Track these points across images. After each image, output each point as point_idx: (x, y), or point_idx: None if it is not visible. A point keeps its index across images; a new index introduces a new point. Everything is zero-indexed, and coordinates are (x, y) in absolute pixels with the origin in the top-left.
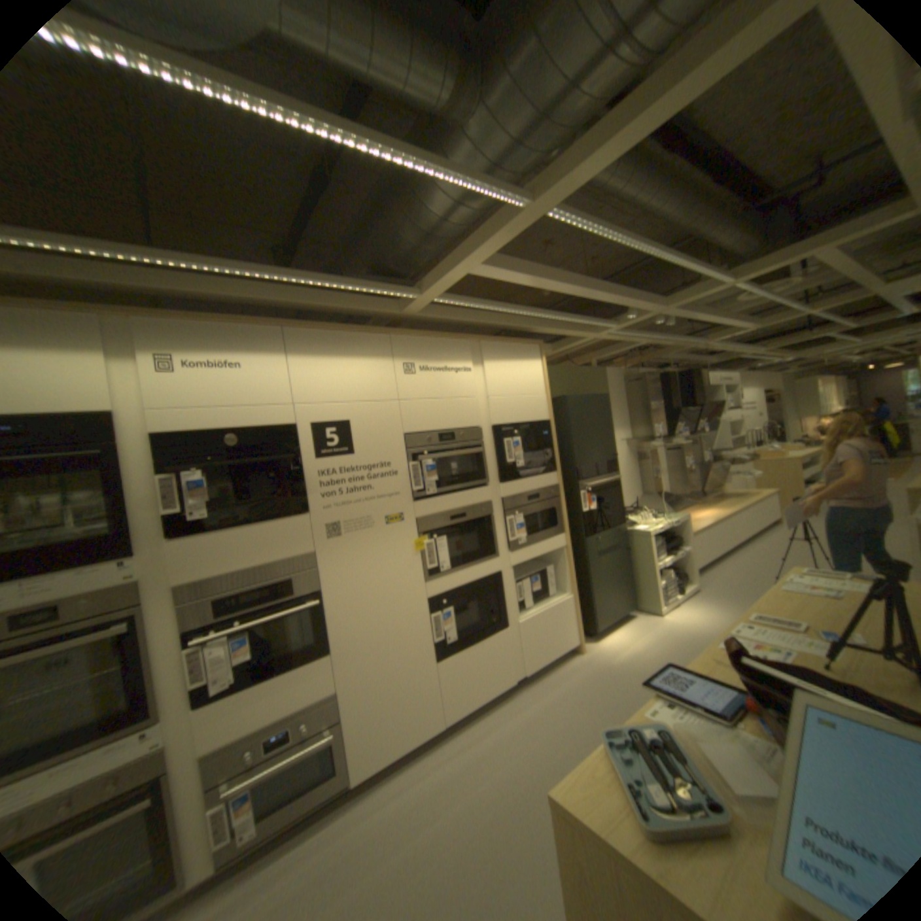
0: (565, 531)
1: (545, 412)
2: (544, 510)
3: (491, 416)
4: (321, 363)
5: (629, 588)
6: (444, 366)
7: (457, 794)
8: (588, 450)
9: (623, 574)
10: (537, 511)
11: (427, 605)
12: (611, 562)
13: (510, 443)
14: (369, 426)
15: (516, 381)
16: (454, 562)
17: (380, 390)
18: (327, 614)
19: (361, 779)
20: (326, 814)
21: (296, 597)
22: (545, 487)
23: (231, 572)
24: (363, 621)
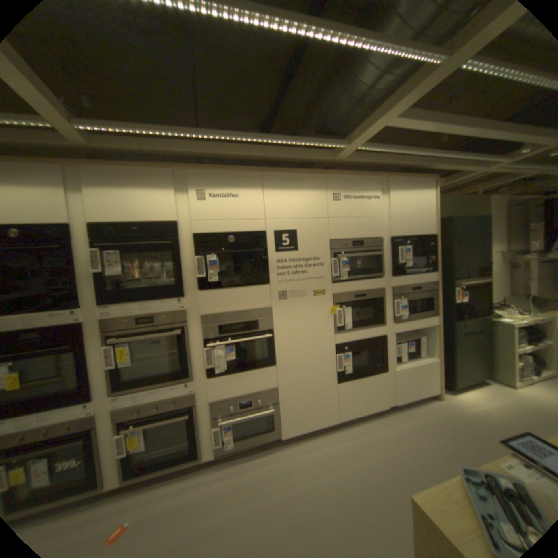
0: (440, 315)
1: (434, 228)
2: (424, 298)
3: (391, 230)
4: (282, 194)
5: (489, 363)
6: (361, 194)
7: (344, 463)
8: (467, 258)
9: (485, 352)
10: (419, 298)
11: (335, 348)
12: (475, 342)
13: (403, 249)
14: (308, 233)
15: (414, 205)
16: (355, 324)
17: (316, 211)
18: (276, 343)
19: (288, 437)
20: (268, 449)
21: (260, 330)
22: (428, 282)
23: (228, 311)
24: (296, 350)
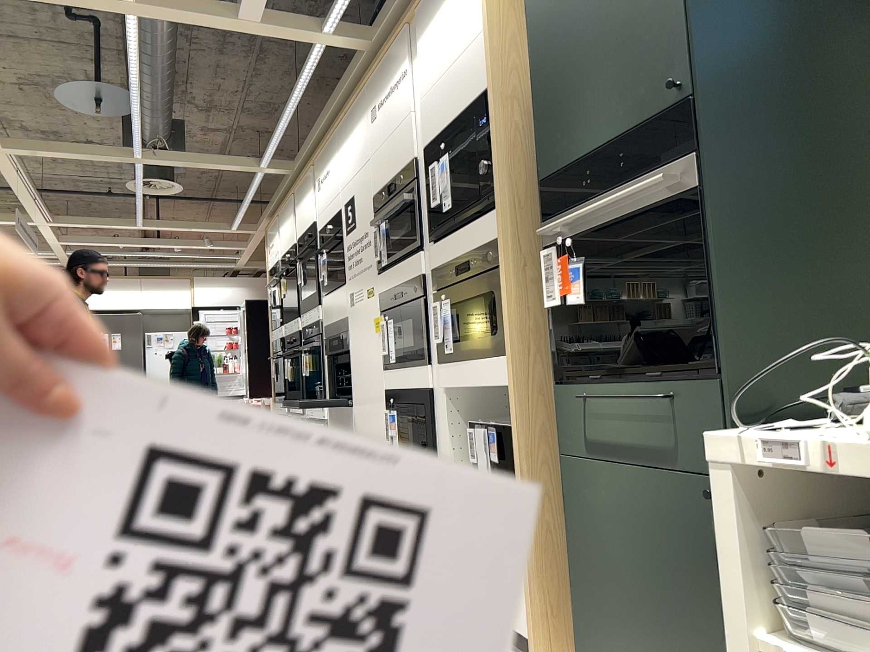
0: (514, 350)
1: (487, 69)
2: (482, 295)
3: (424, 132)
4: (345, 146)
5: None
6: (391, 86)
7: None
8: (581, 113)
9: (710, 585)
10: (471, 295)
11: (385, 398)
12: (647, 502)
13: (436, 168)
14: (360, 195)
15: (449, 38)
16: (399, 355)
17: (363, 153)
18: (351, 372)
19: None
20: None
21: (344, 351)
22: (485, 244)
23: (336, 323)
24: (361, 389)
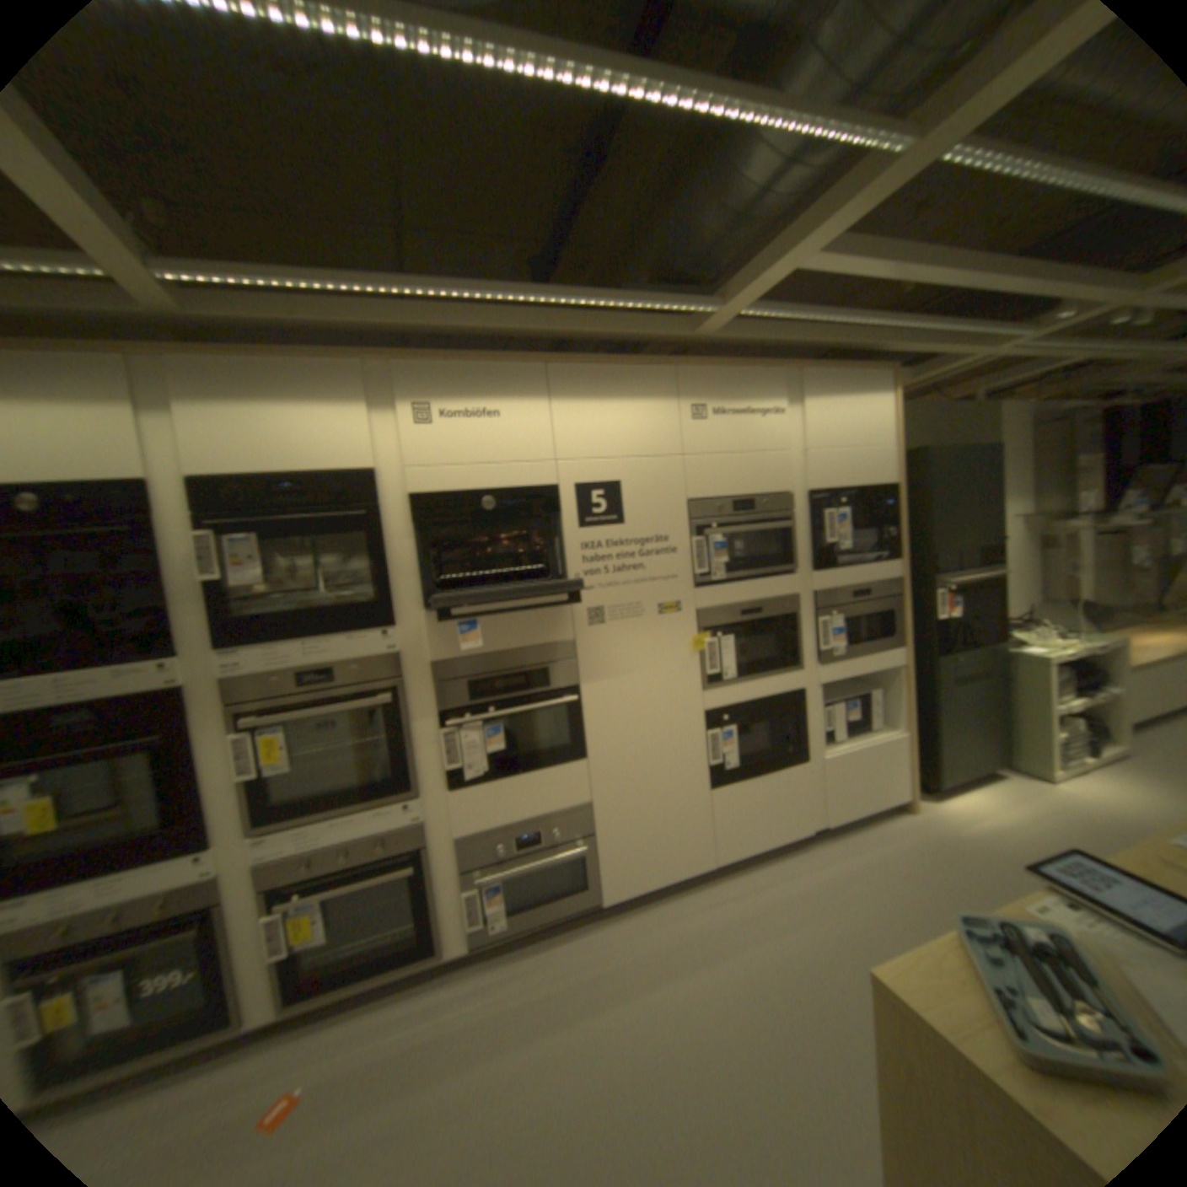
0: (908, 645)
1: (893, 471)
2: (878, 613)
3: (810, 477)
4: (590, 407)
5: (1004, 736)
6: (748, 406)
7: (730, 945)
8: (959, 529)
9: (995, 714)
10: (867, 613)
11: (705, 719)
12: (977, 696)
13: (835, 515)
14: (644, 488)
15: (853, 425)
16: (743, 669)
17: (660, 441)
18: (586, 713)
19: (616, 901)
20: (577, 927)
21: (553, 688)
22: (883, 581)
23: (488, 652)
24: (627, 726)
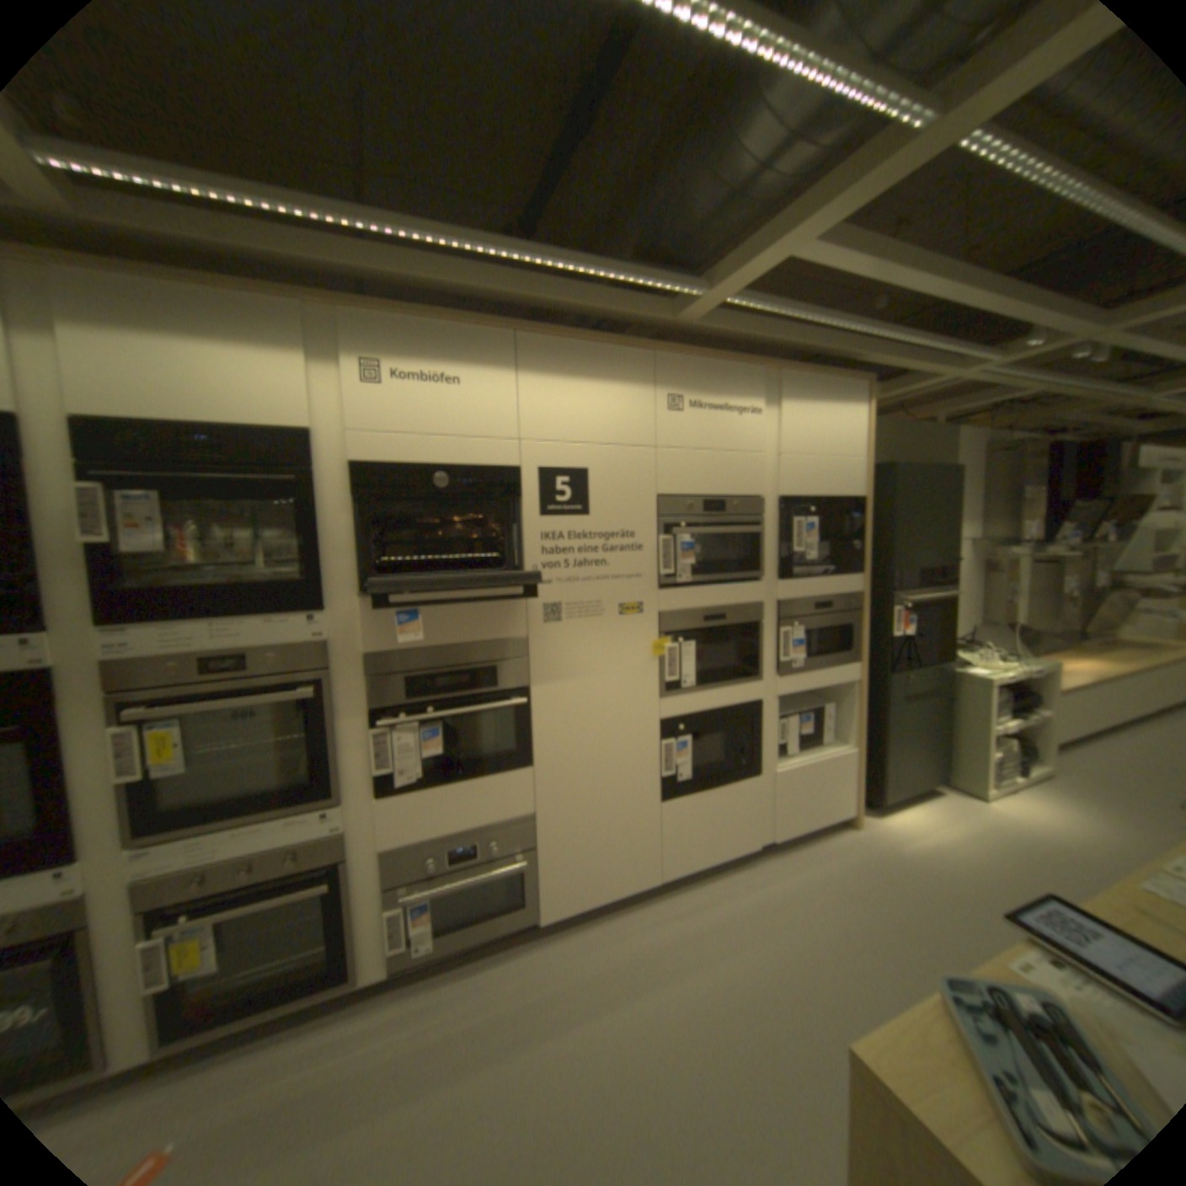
0: (862, 660)
1: (861, 484)
2: (836, 626)
3: (780, 482)
4: (559, 386)
5: (943, 753)
6: (723, 402)
7: (670, 968)
8: (917, 548)
9: (937, 732)
10: (826, 626)
11: (659, 728)
12: (922, 713)
13: (802, 523)
14: (611, 479)
15: (825, 433)
16: (700, 677)
17: (631, 430)
18: (533, 717)
19: (552, 919)
20: (509, 947)
21: (499, 689)
22: (844, 594)
23: (428, 646)
24: (576, 733)
